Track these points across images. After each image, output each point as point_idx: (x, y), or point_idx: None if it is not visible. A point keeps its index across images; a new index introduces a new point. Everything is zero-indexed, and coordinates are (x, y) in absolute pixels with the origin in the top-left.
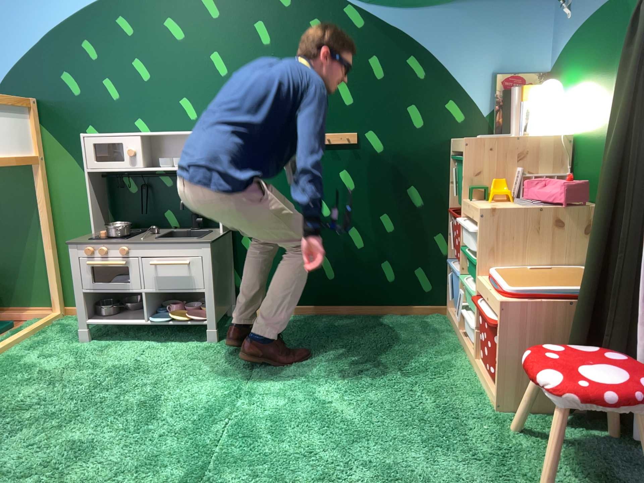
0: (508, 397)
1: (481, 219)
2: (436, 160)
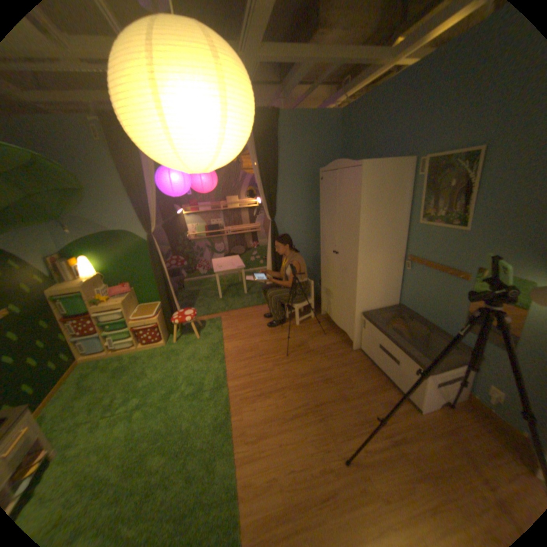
0: (162, 341)
1: (121, 306)
2: (42, 303)
